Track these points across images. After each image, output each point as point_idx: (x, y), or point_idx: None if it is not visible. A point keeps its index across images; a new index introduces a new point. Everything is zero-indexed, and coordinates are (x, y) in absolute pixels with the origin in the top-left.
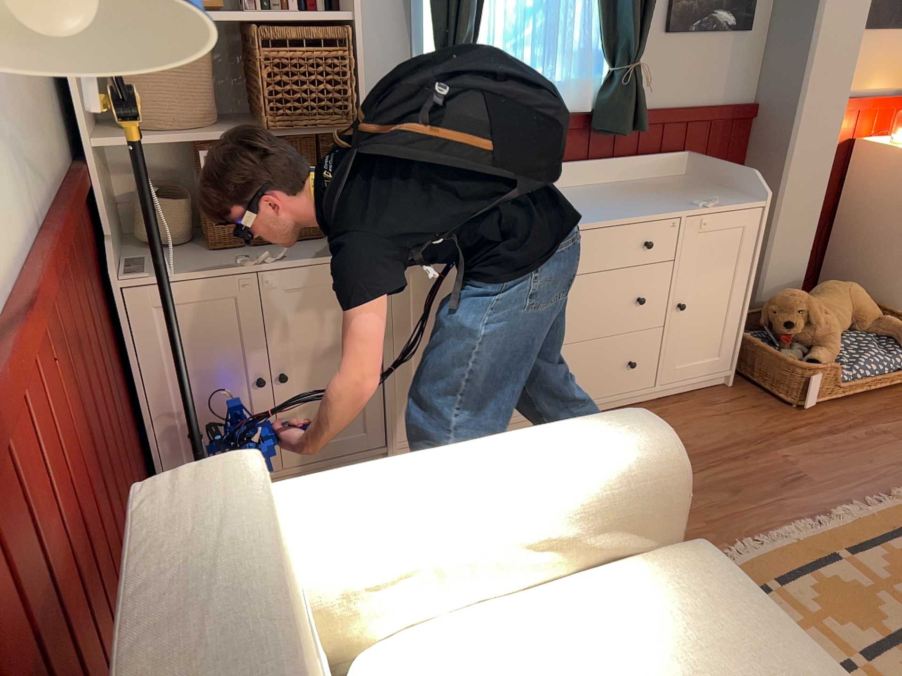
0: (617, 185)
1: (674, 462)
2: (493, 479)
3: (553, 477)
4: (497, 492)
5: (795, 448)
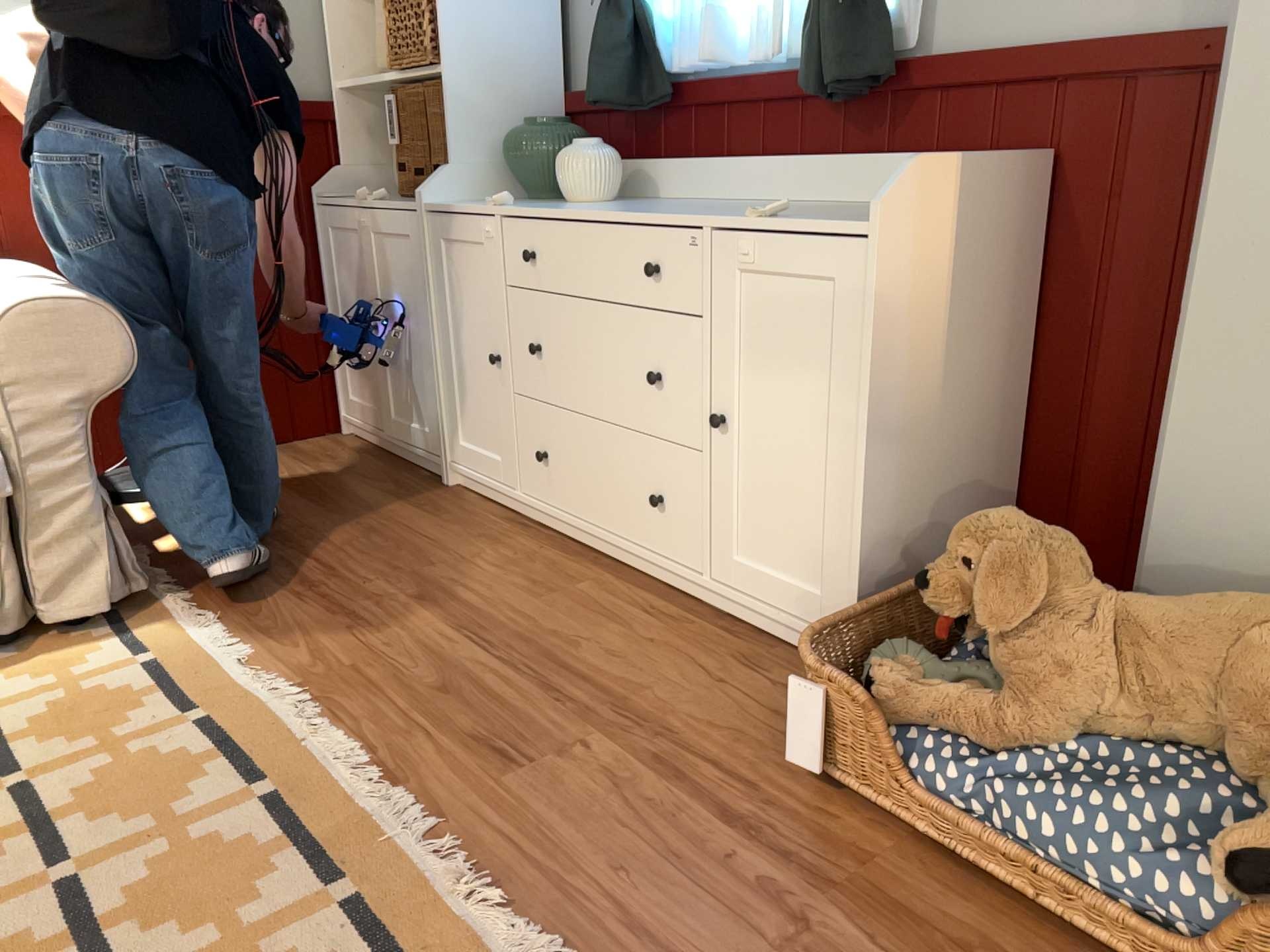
0: (846, 207)
1: (8, 324)
2: None
3: None
4: None
5: (629, 761)
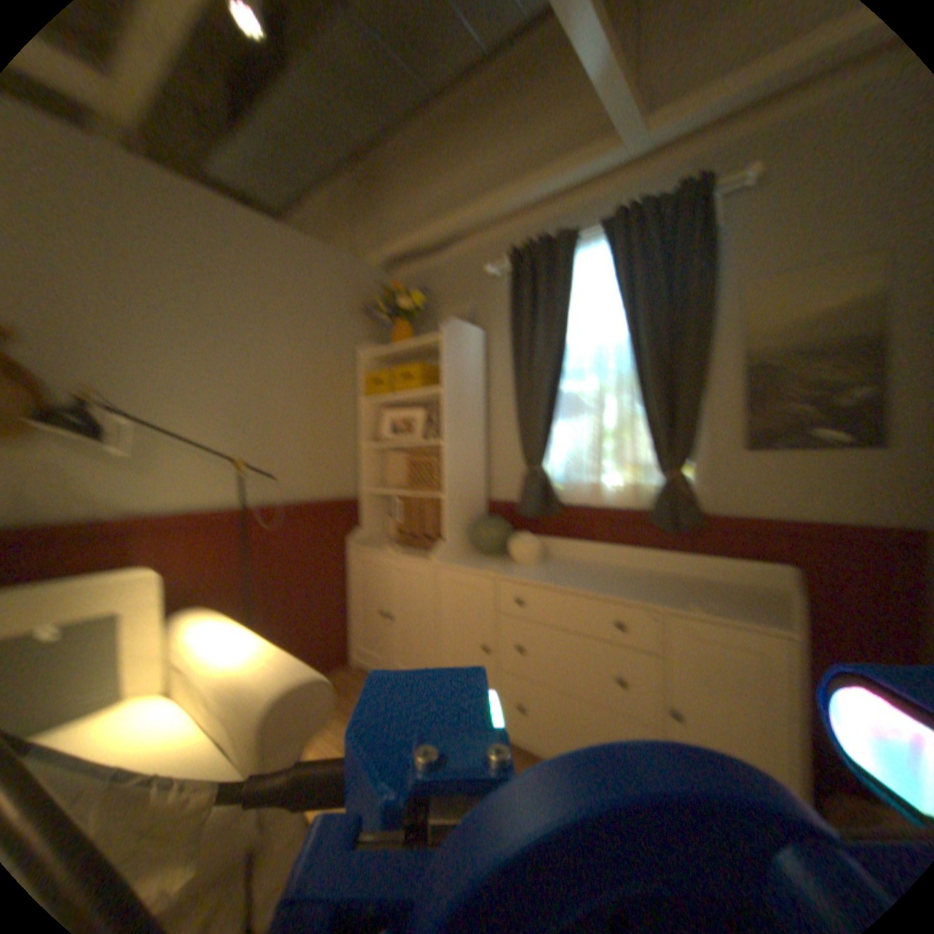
0: (686, 579)
1: (272, 712)
2: (230, 655)
3: (237, 670)
4: (222, 660)
5: None
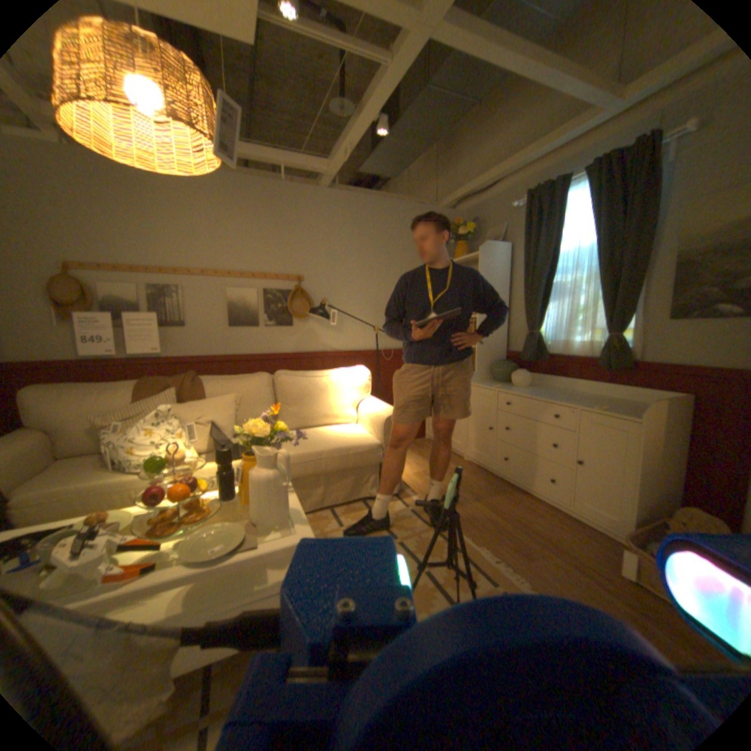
0: (617, 400)
1: (387, 419)
2: (372, 404)
3: (374, 408)
4: (369, 405)
5: (567, 566)
